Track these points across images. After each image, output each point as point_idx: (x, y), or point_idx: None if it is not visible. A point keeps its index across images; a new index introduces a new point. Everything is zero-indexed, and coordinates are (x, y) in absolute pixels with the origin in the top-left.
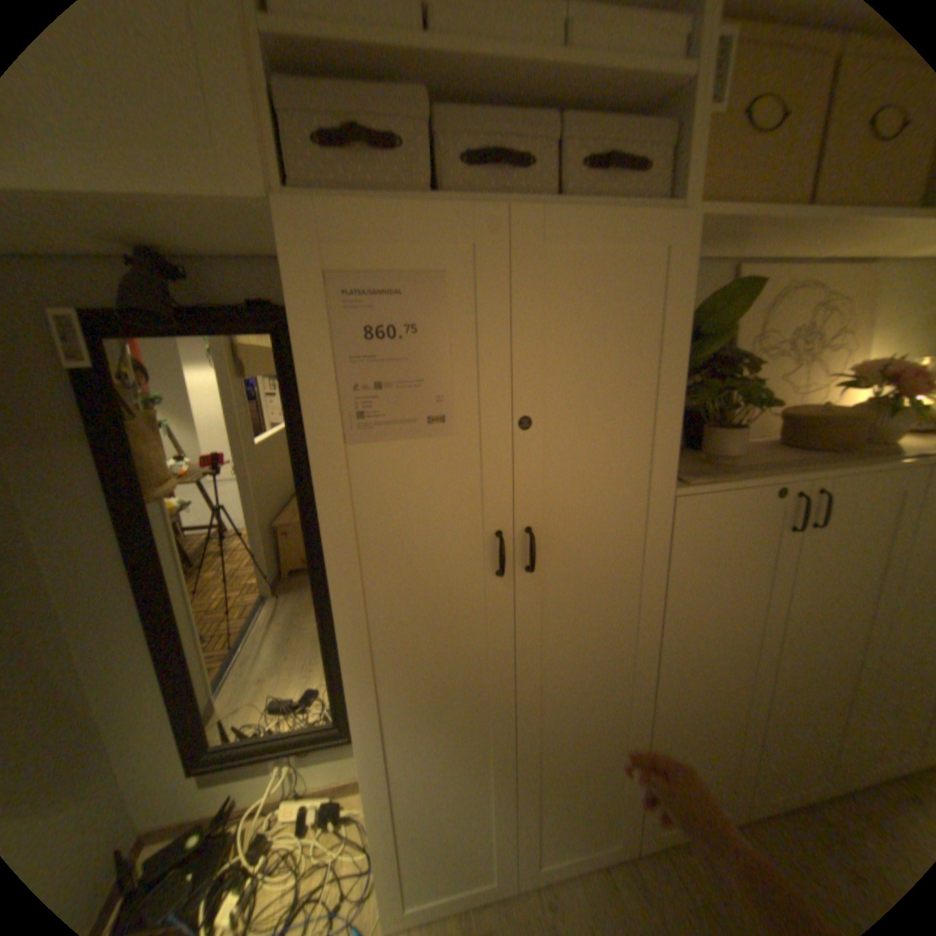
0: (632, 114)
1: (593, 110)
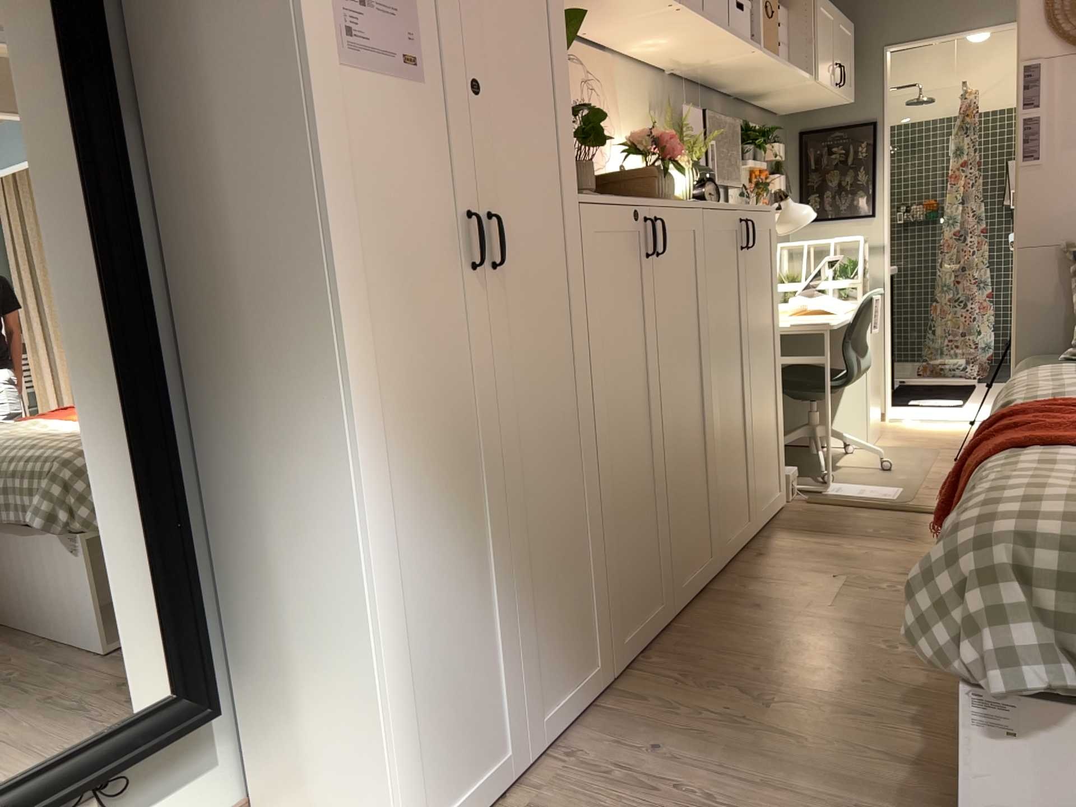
0: None
1: None
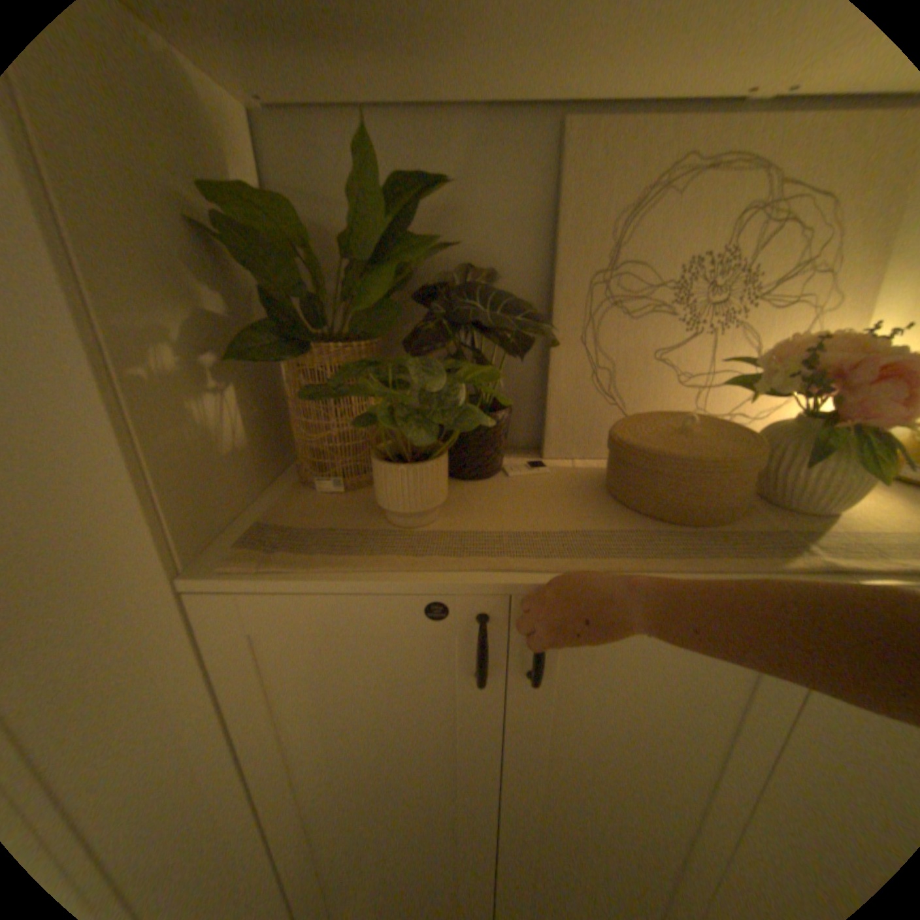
0: None
1: None
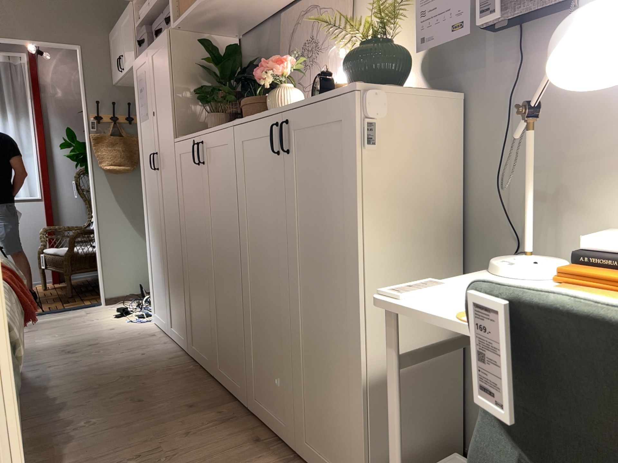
0: None
1: None
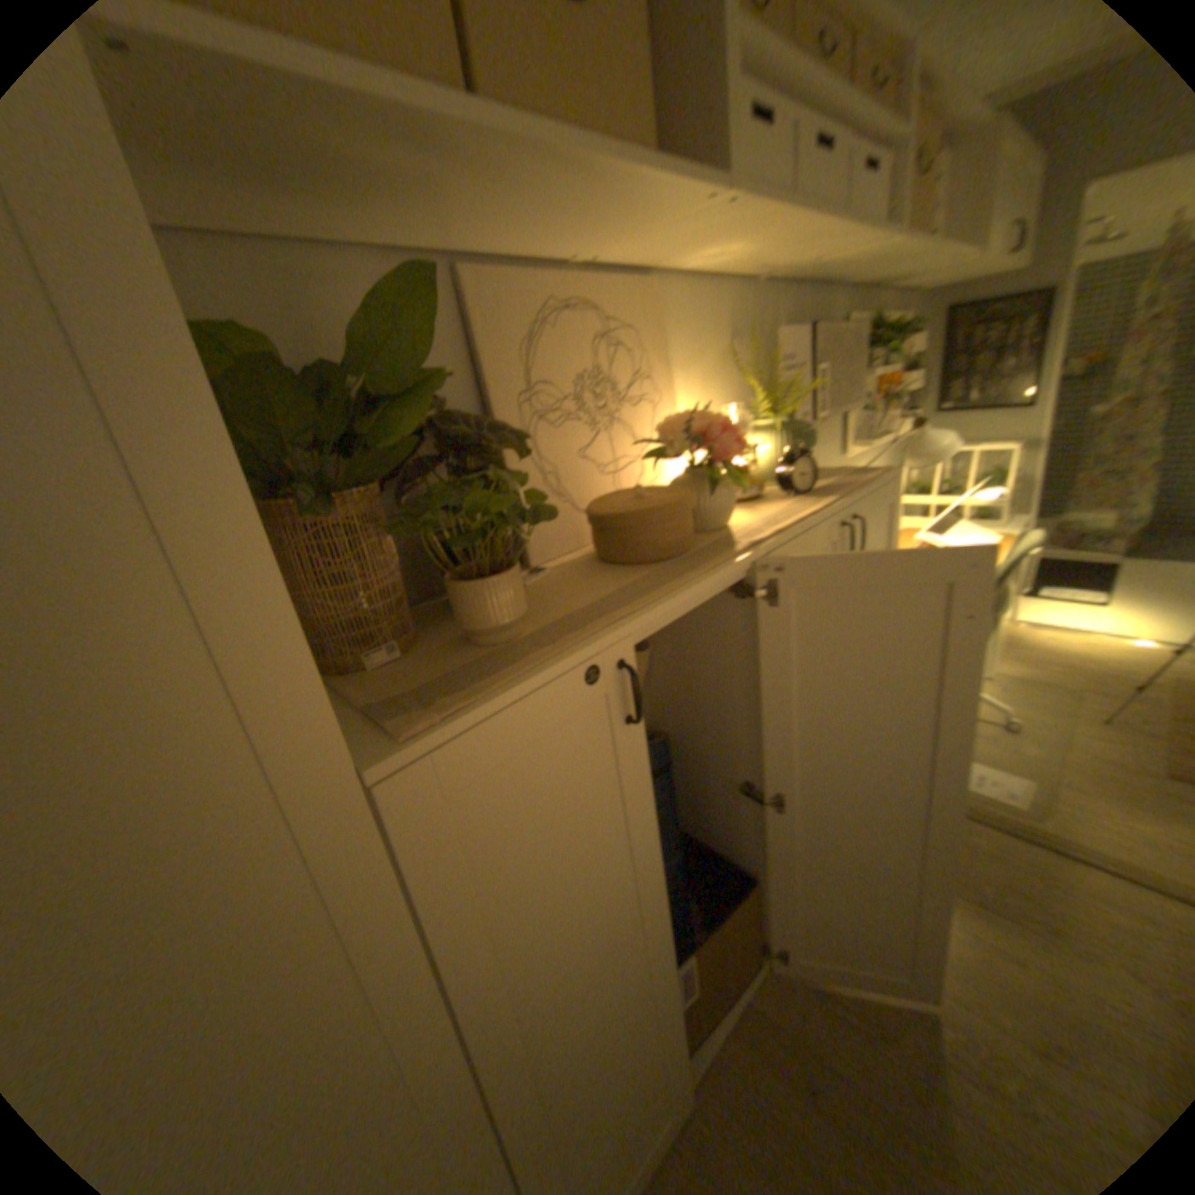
0: None
1: None
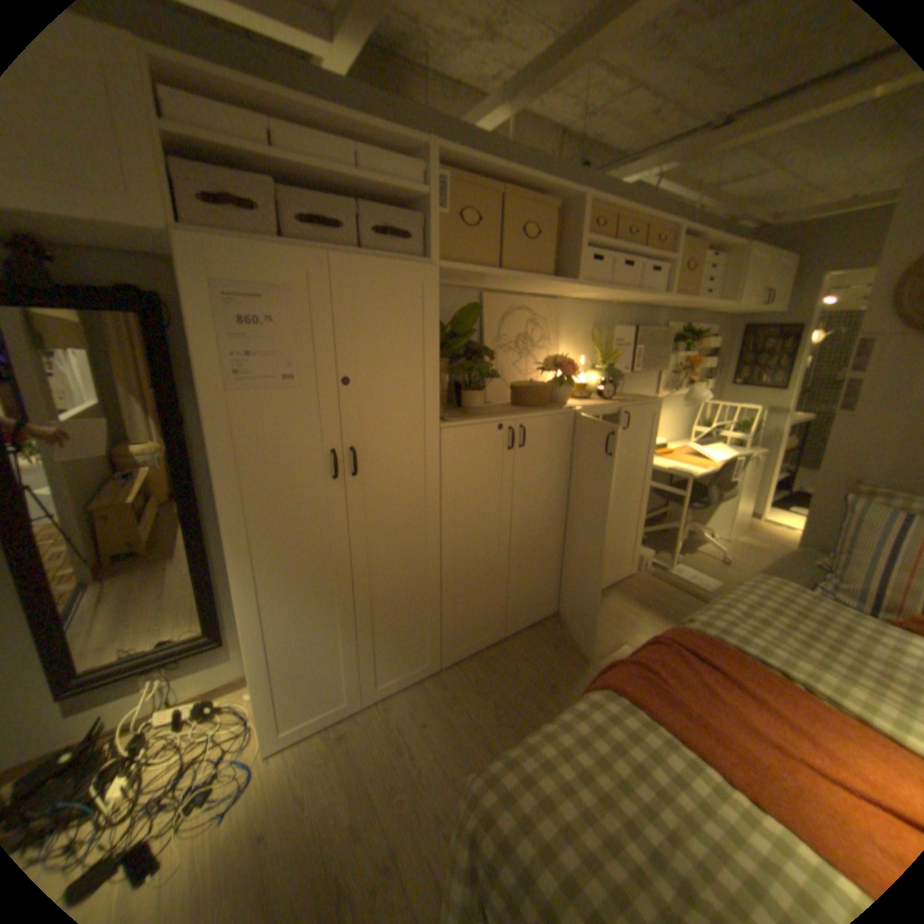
0: (401, 201)
1: (377, 195)
